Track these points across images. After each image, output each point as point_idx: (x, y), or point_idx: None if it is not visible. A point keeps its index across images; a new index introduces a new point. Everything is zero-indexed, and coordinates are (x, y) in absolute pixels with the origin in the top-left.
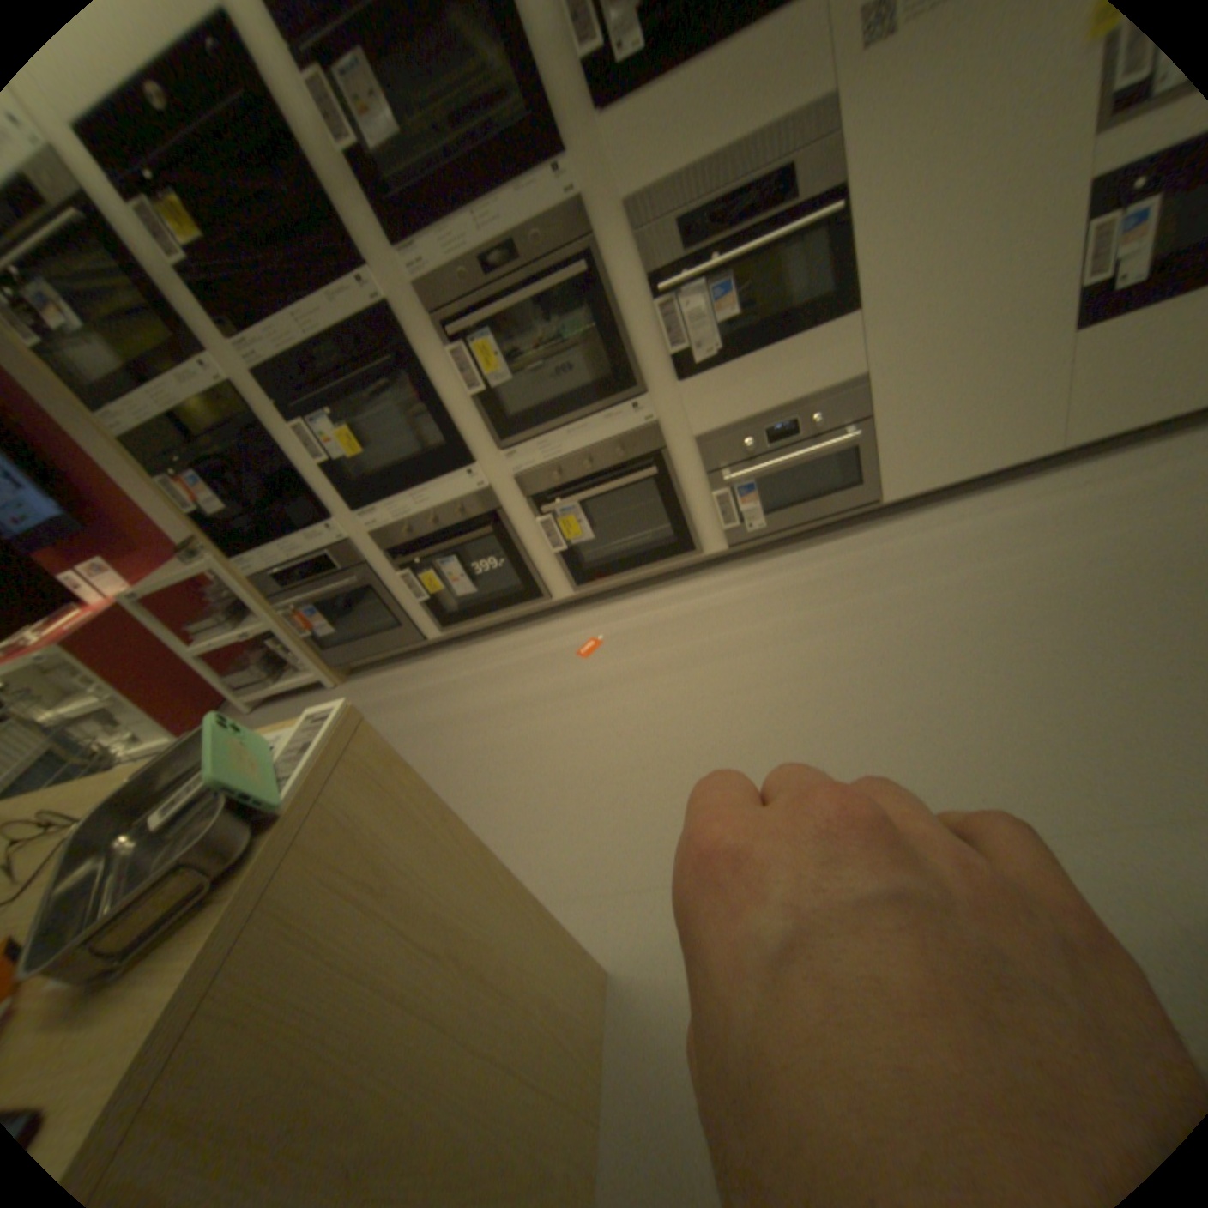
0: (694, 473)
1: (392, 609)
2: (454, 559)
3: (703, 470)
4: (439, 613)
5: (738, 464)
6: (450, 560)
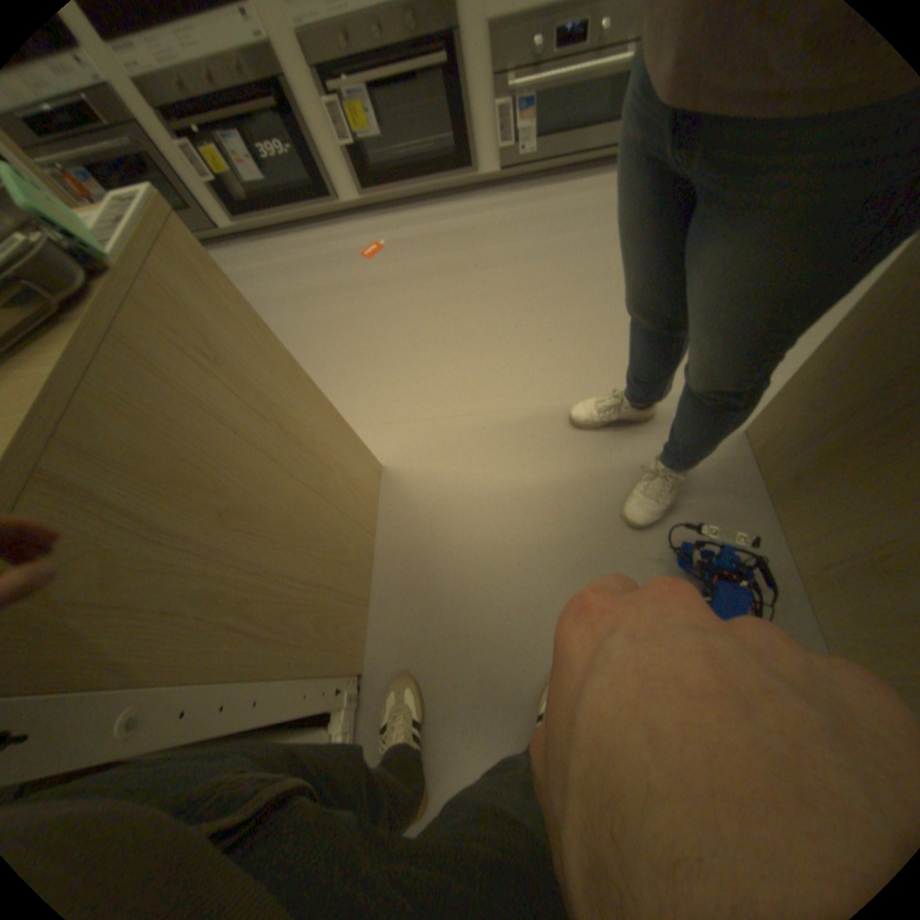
0: (481, 71)
1: (174, 189)
2: (235, 137)
3: (490, 69)
4: (226, 202)
5: (522, 69)
6: (231, 137)
